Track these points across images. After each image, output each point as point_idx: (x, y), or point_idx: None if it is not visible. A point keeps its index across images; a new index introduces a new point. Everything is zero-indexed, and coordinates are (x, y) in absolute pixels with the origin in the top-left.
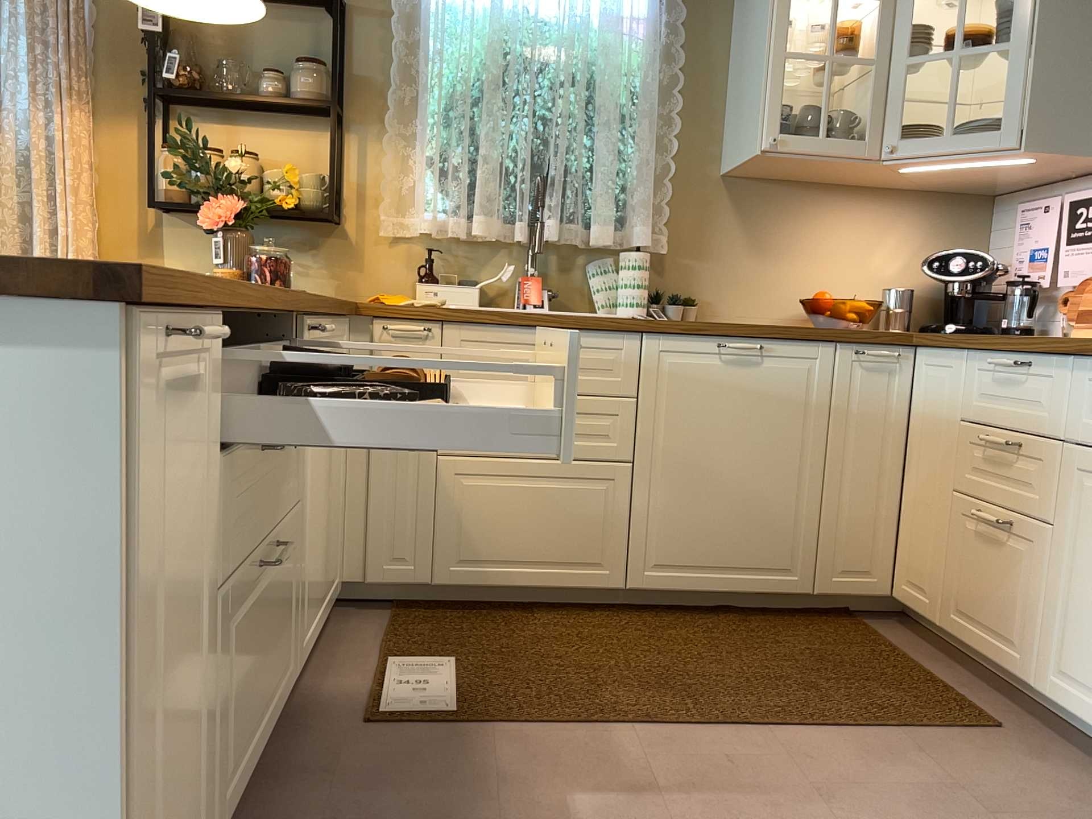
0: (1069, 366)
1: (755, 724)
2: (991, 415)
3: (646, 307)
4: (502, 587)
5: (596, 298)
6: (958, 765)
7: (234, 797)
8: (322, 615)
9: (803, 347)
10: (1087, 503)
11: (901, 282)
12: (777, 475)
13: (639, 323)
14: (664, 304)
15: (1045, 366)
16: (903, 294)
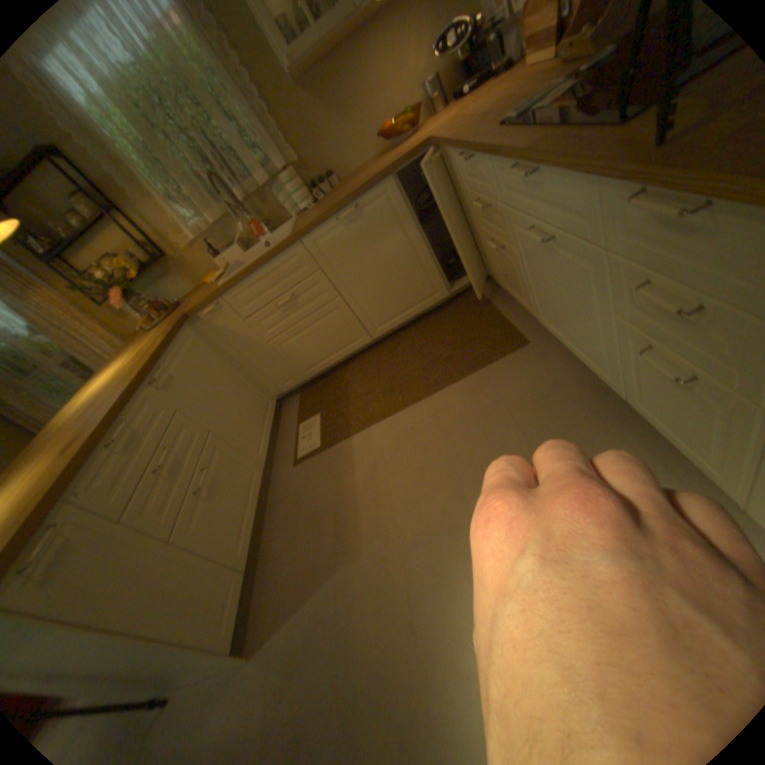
0: (485, 155)
1: (424, 394)
2: (474, 184)
3: (309, 198)
4: (329, 366)
5: (287, 208)
6: (504, 378)
7: (252, 536)
8: (269, 425)
9: (376, 188)
10: (521, 237)
11: (431, 67)
12: (404, 258)
13: (294, 237)
14: (319, 183)
15: (478, 155)
16: (431, 83)
